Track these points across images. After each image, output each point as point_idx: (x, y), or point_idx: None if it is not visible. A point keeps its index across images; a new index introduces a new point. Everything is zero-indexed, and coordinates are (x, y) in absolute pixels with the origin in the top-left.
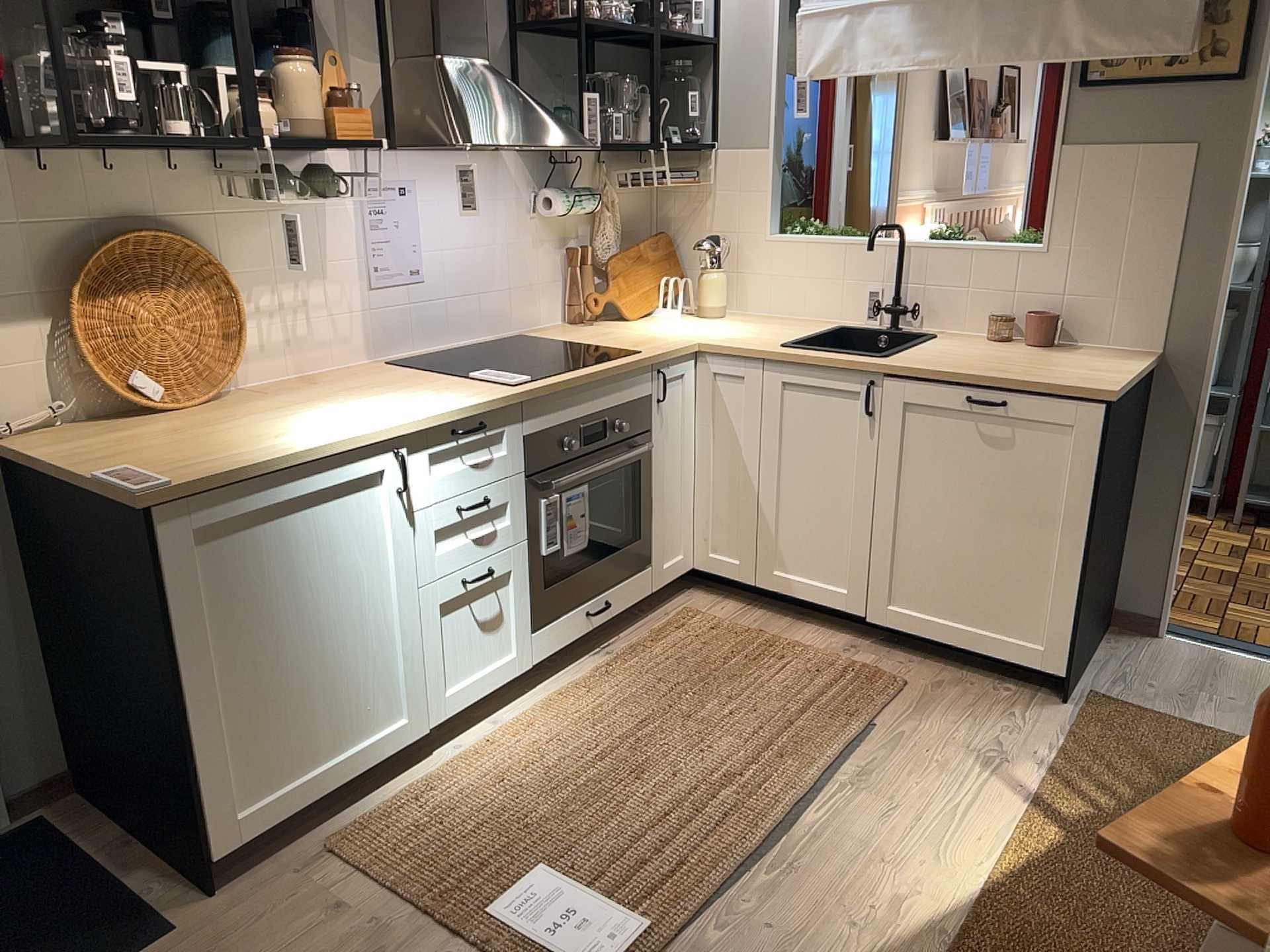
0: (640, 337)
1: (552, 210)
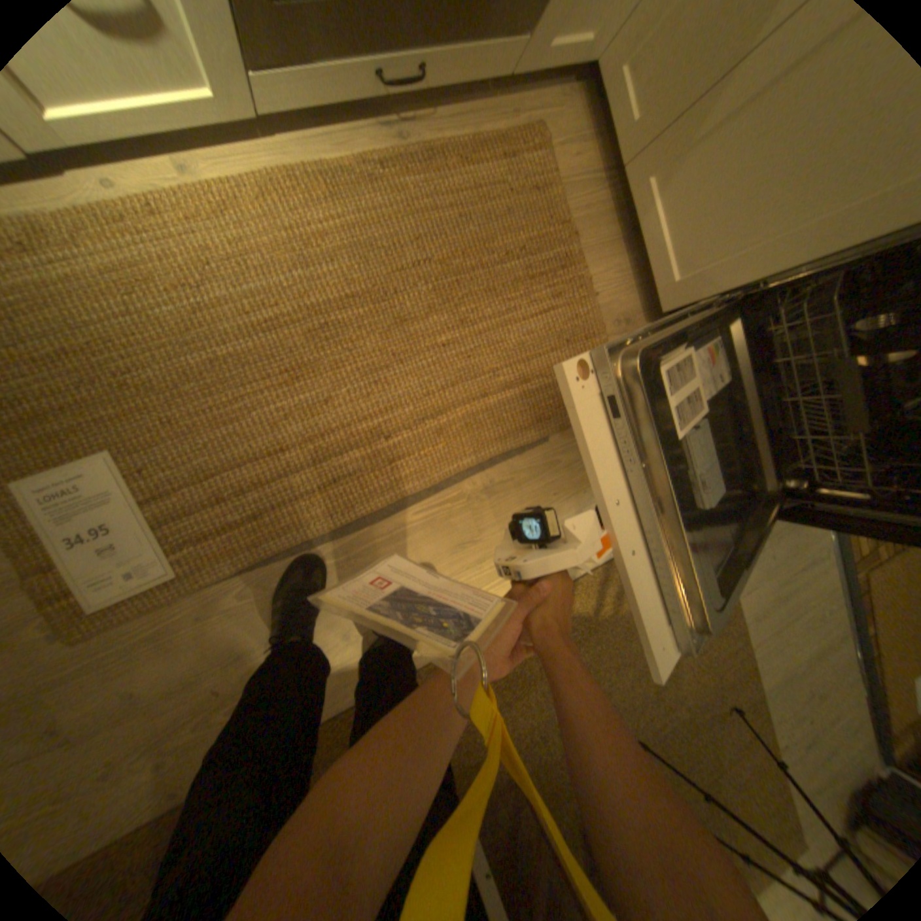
0: None
1: None
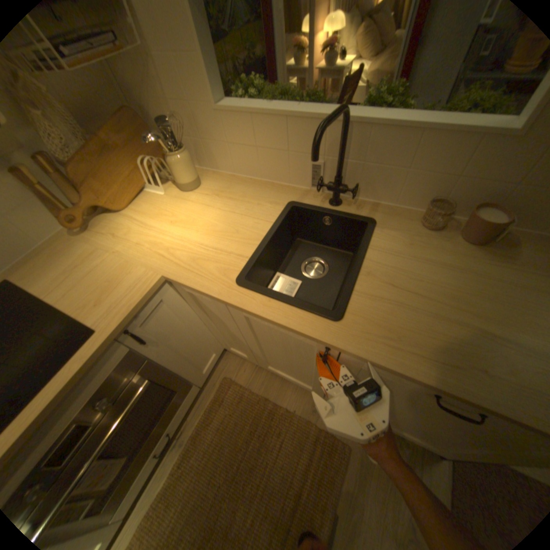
0: (112, 265)
1: None
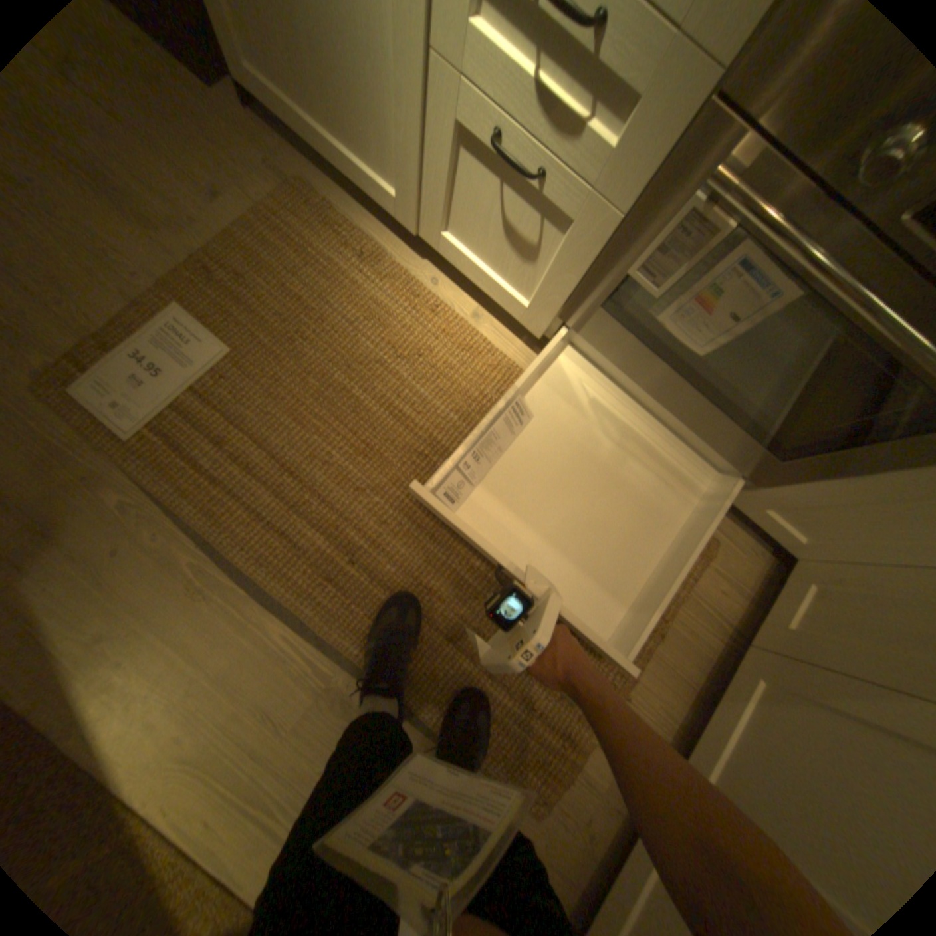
0: None
1: None
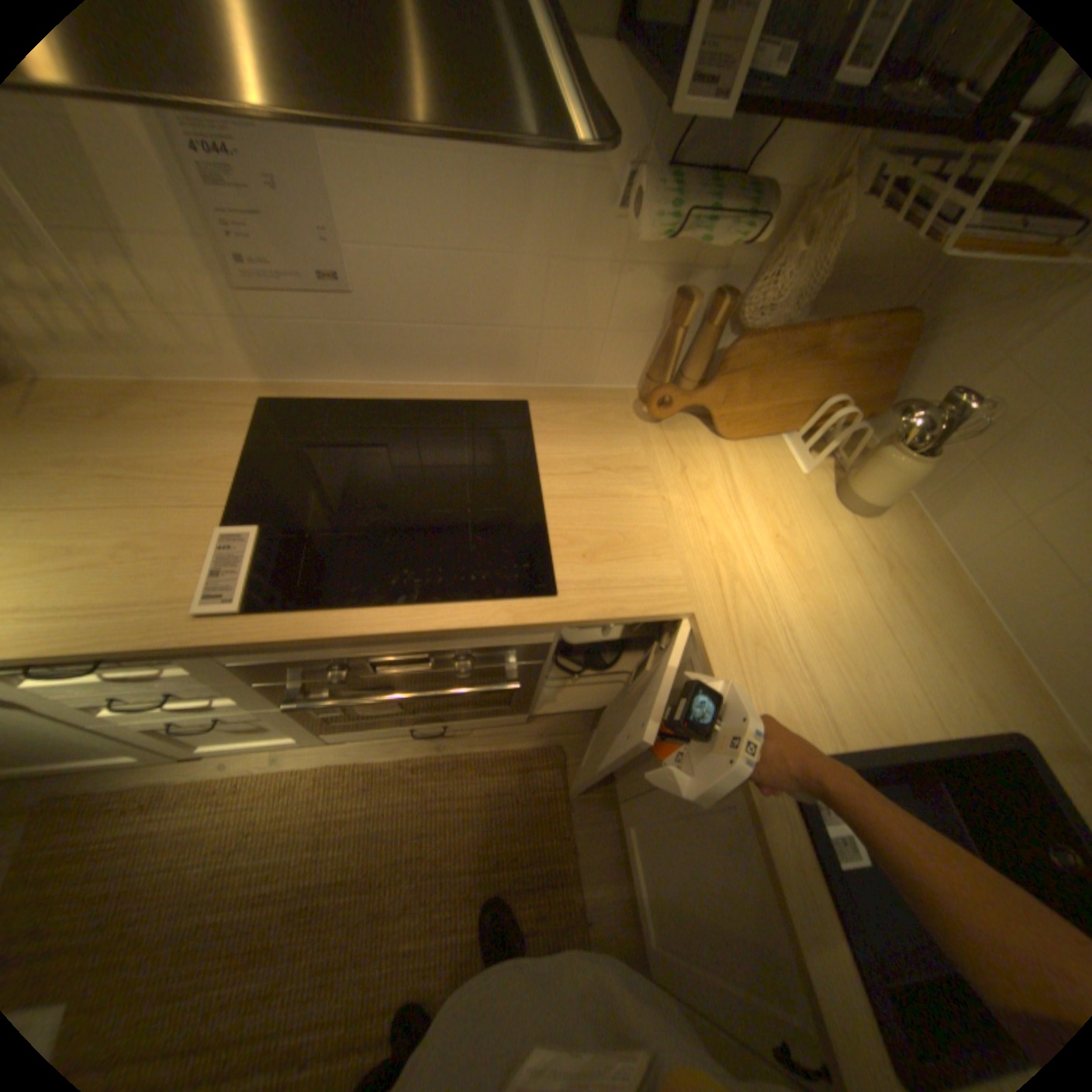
0: (647, 520)
1: (647, 217)
